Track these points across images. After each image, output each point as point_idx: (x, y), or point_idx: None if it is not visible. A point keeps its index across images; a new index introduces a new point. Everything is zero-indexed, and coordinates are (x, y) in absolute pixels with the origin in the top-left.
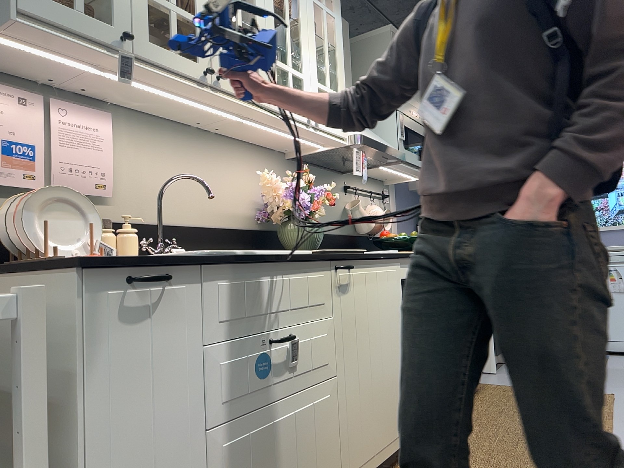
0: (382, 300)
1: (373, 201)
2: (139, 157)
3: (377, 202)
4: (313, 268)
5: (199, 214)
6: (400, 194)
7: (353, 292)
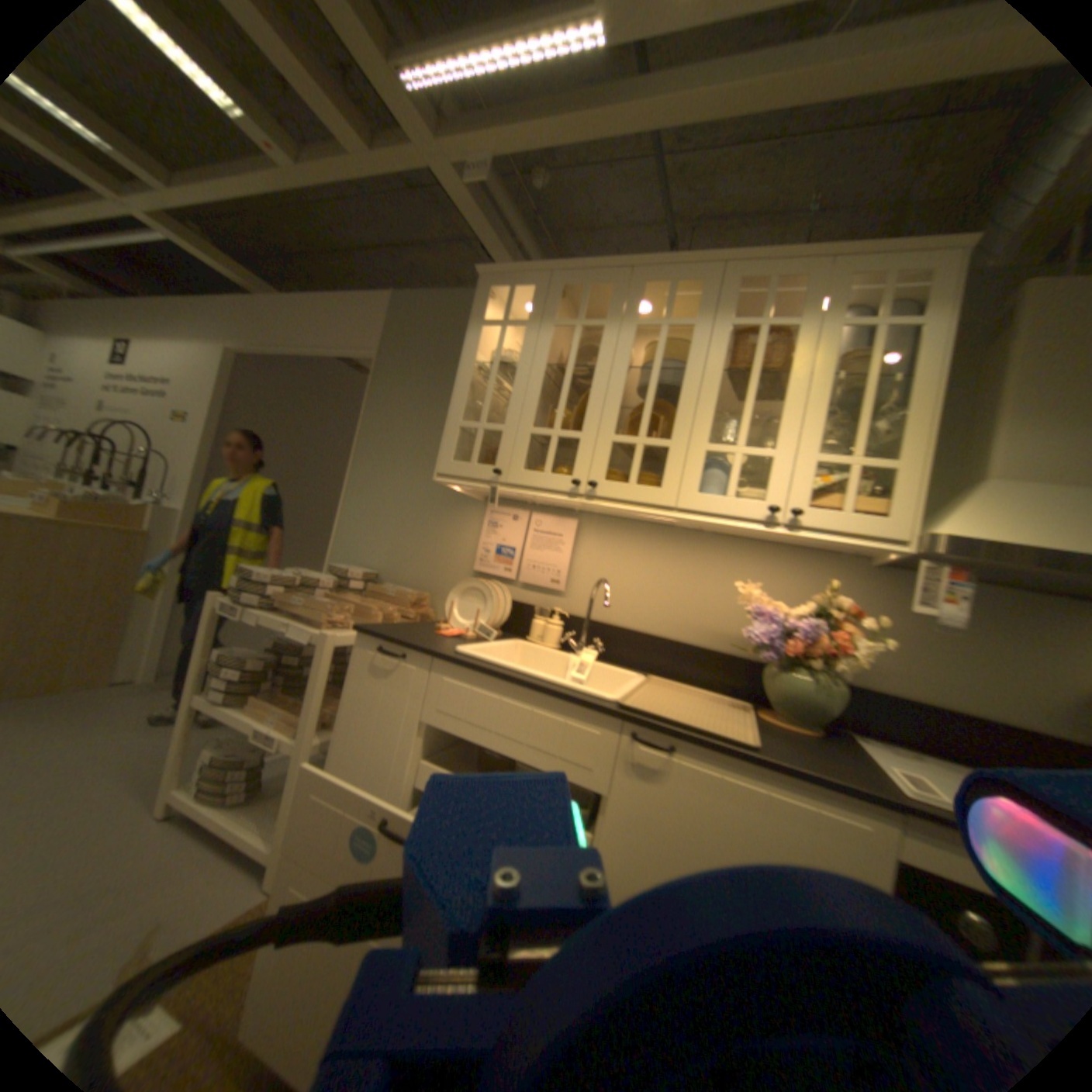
0: (779, 854)
1: None
2: (604, 558)
3: None
4: (584, 716)
5: (663, 623)
6: None
7: (671, 789)
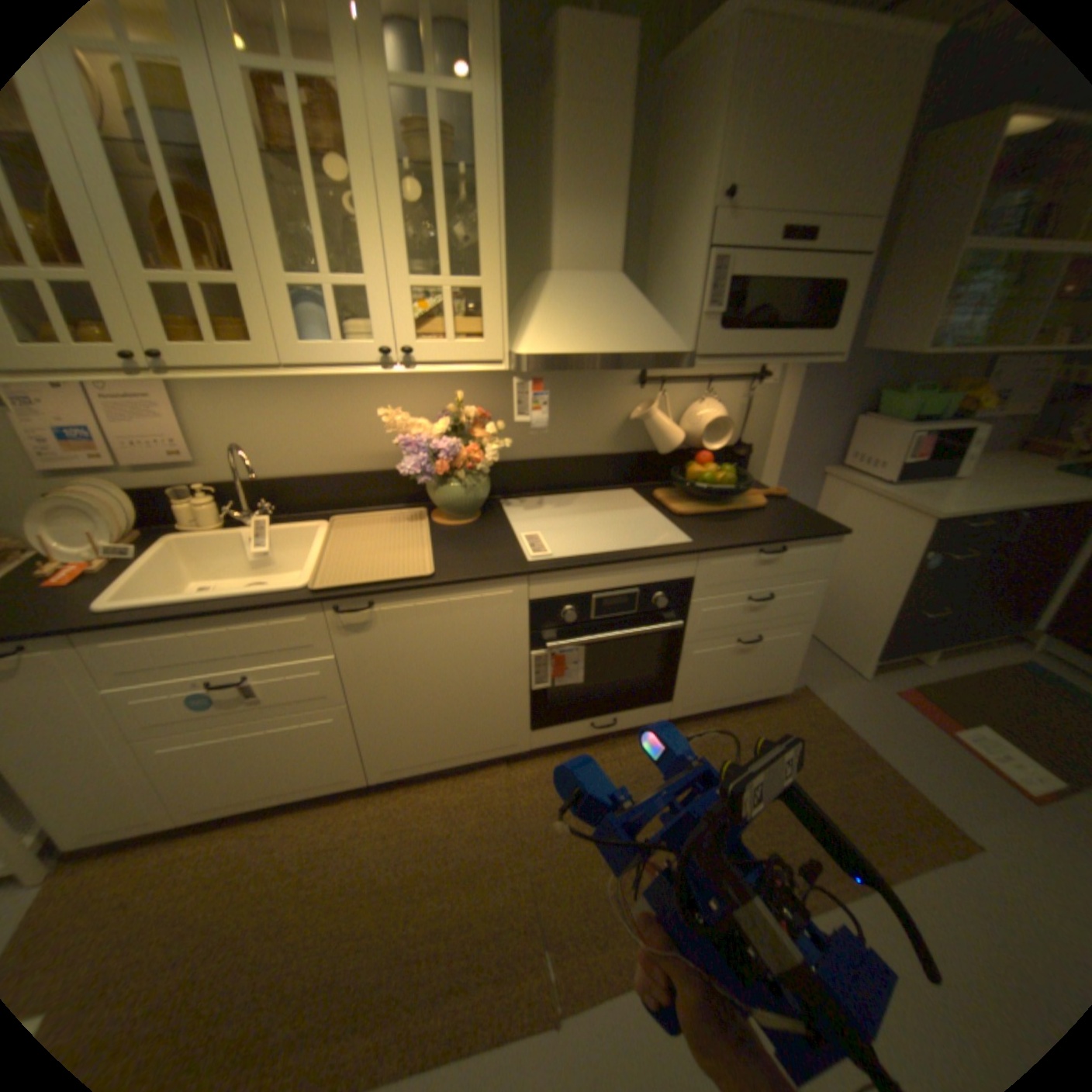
0: (465, 631)
1: (719, 390)
2: (222, 409)
3: (734, 389)
4: (283, 615)
5: (324, 461)
6: (821, 363)
7: (381, 630)
